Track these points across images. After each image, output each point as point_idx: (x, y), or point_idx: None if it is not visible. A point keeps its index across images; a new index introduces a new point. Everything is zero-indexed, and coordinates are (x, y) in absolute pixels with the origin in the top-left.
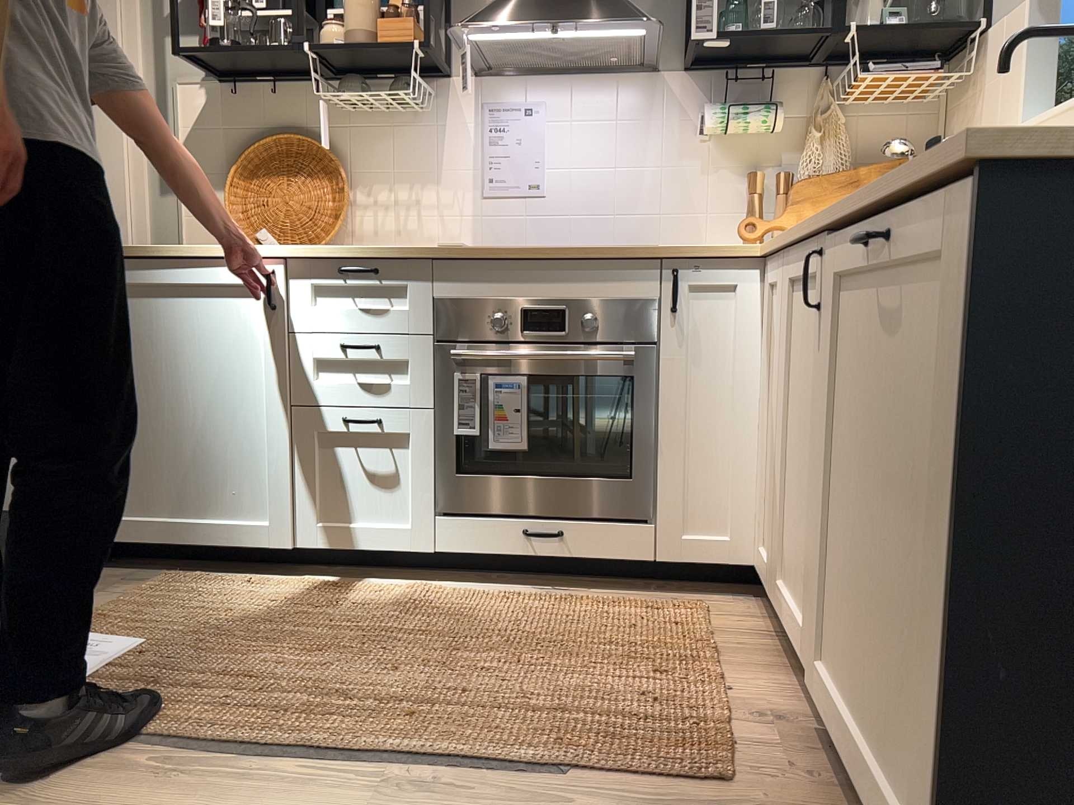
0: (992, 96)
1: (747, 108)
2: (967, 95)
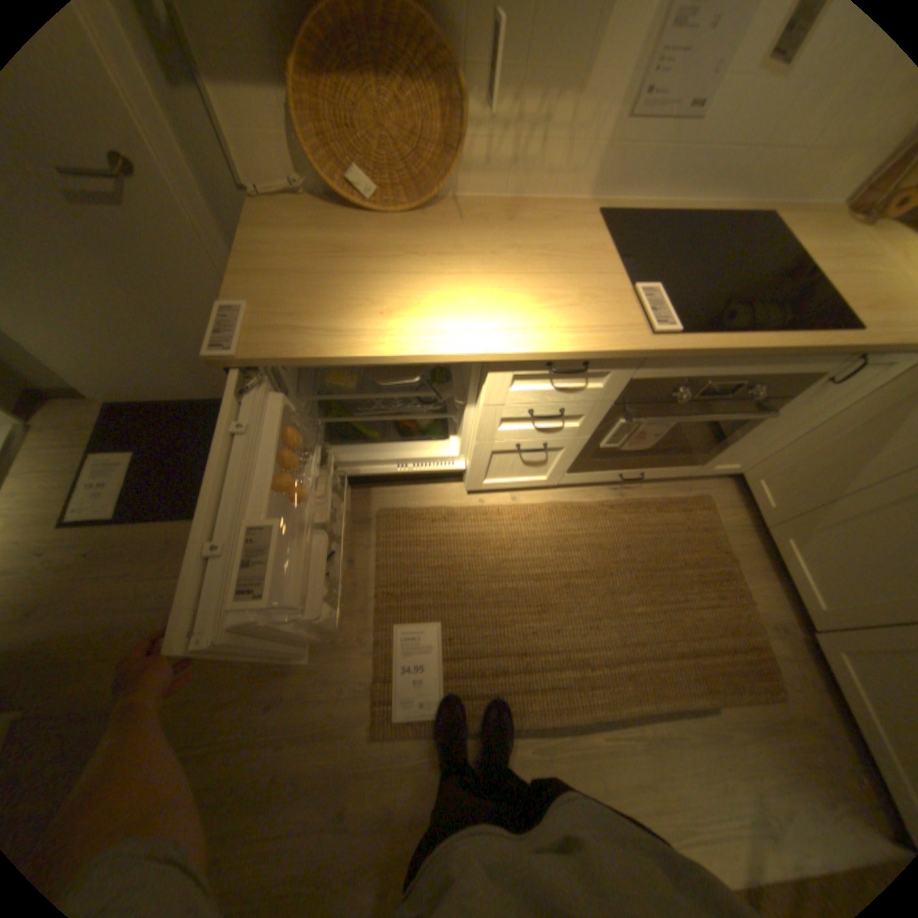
0: None
1: None
2: None
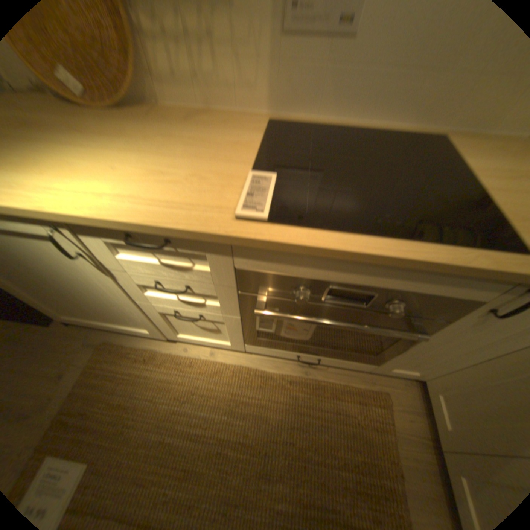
0: None
1: None
2: None
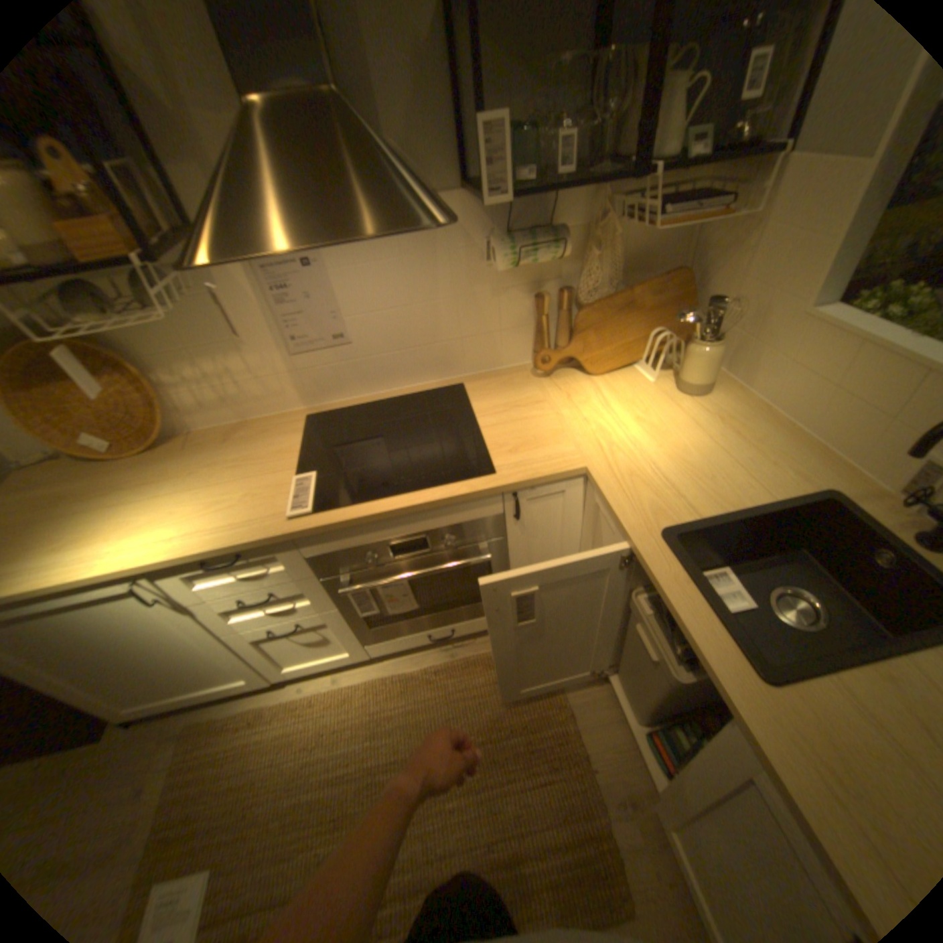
0: (782, 241)
1: (538, 241)
2: (747, 212)
